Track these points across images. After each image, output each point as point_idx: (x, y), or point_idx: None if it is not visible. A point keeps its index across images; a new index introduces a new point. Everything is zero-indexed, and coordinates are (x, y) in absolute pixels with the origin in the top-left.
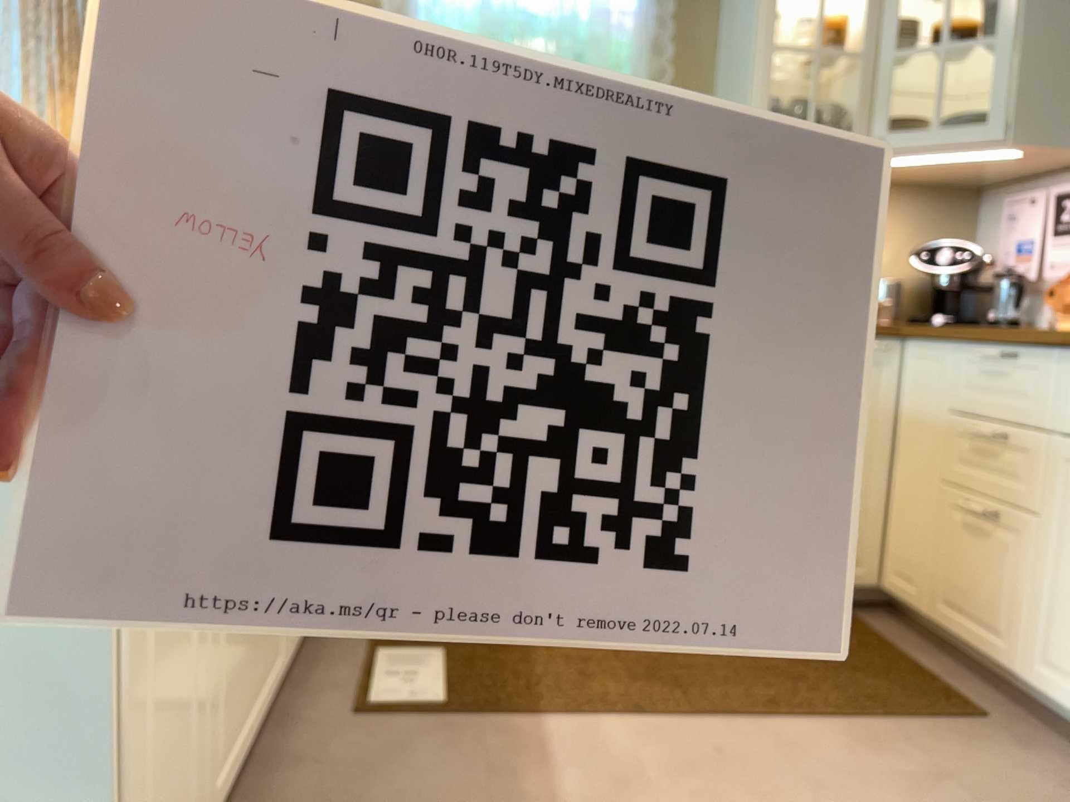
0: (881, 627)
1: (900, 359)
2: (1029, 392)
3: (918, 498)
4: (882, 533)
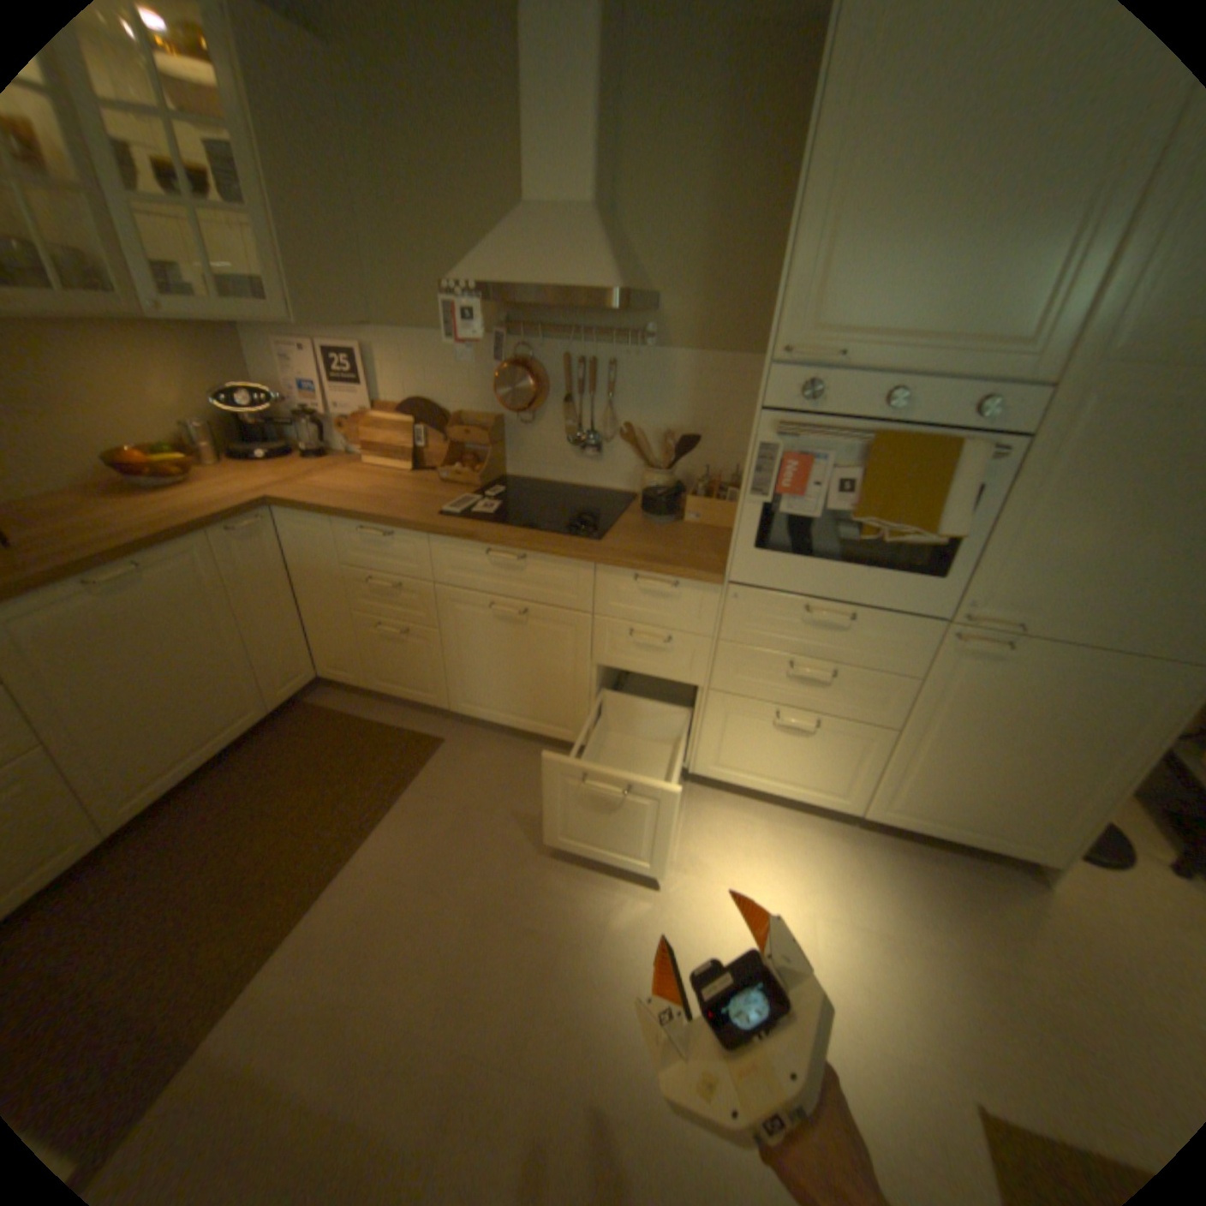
0: (331, 704)
1: (270, 524)
2: (407, 558)
3: (329, 621)
4: (304, 647)
